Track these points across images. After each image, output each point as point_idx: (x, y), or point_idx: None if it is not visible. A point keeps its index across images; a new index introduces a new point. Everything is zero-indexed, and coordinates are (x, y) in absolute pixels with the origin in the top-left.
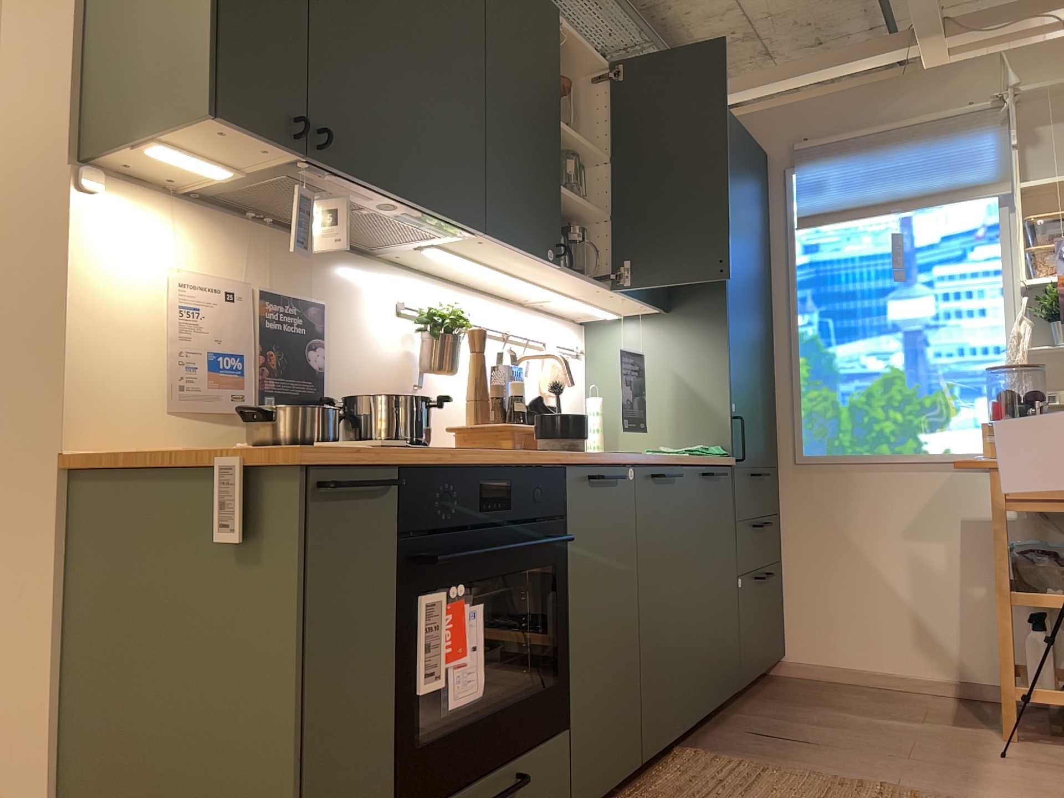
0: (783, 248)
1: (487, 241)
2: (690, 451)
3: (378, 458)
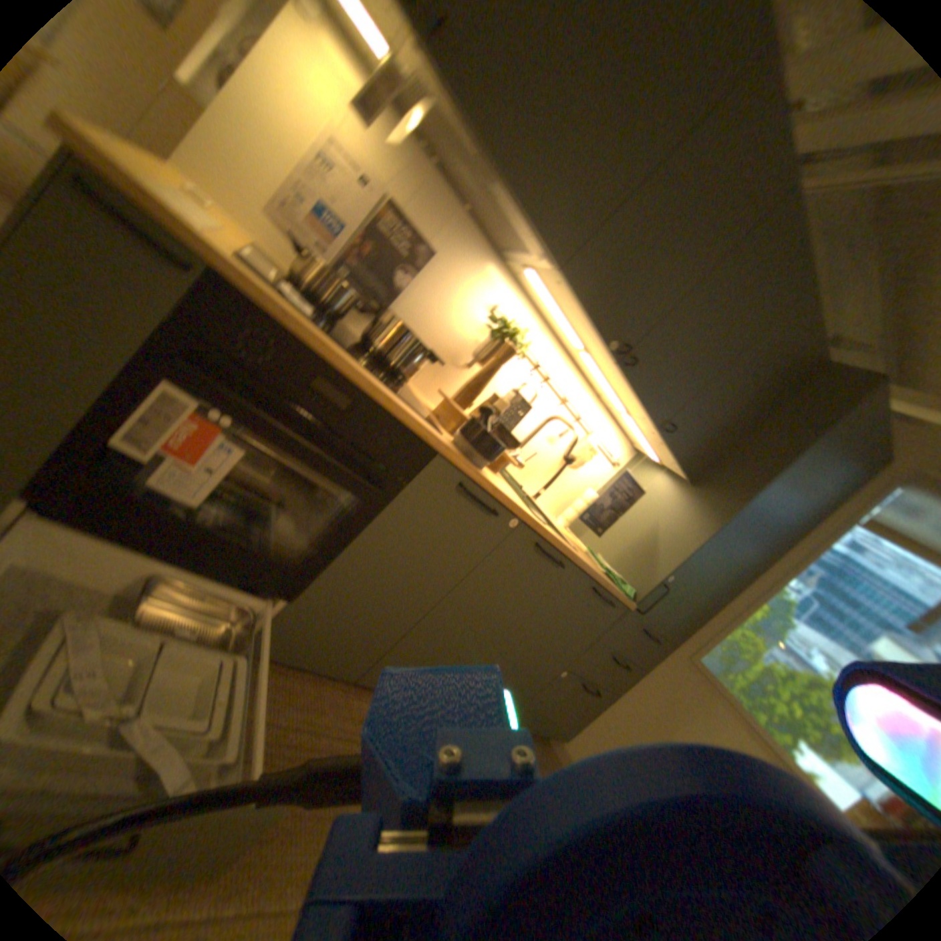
0: (833, 525)
1: (560, 283)
2: (607, 568)
3: (172, 231)
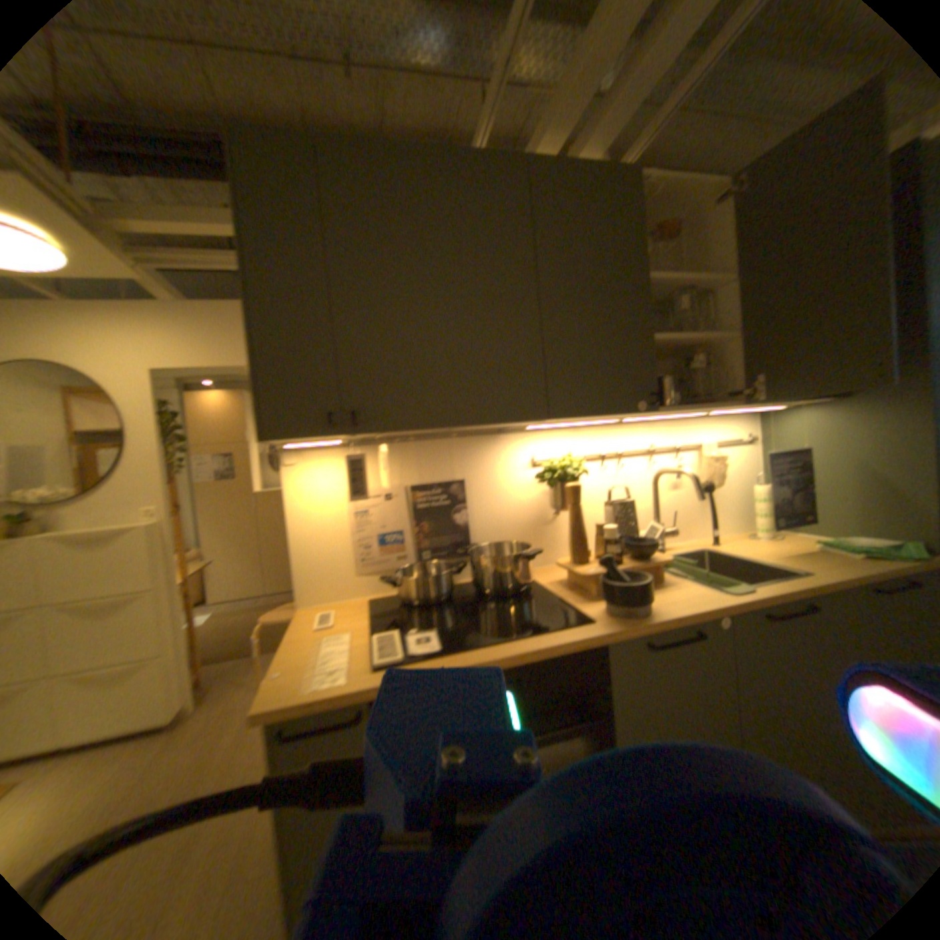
0: None
1: (562, 418)
2: (867, 550)
3: (340, 700)
